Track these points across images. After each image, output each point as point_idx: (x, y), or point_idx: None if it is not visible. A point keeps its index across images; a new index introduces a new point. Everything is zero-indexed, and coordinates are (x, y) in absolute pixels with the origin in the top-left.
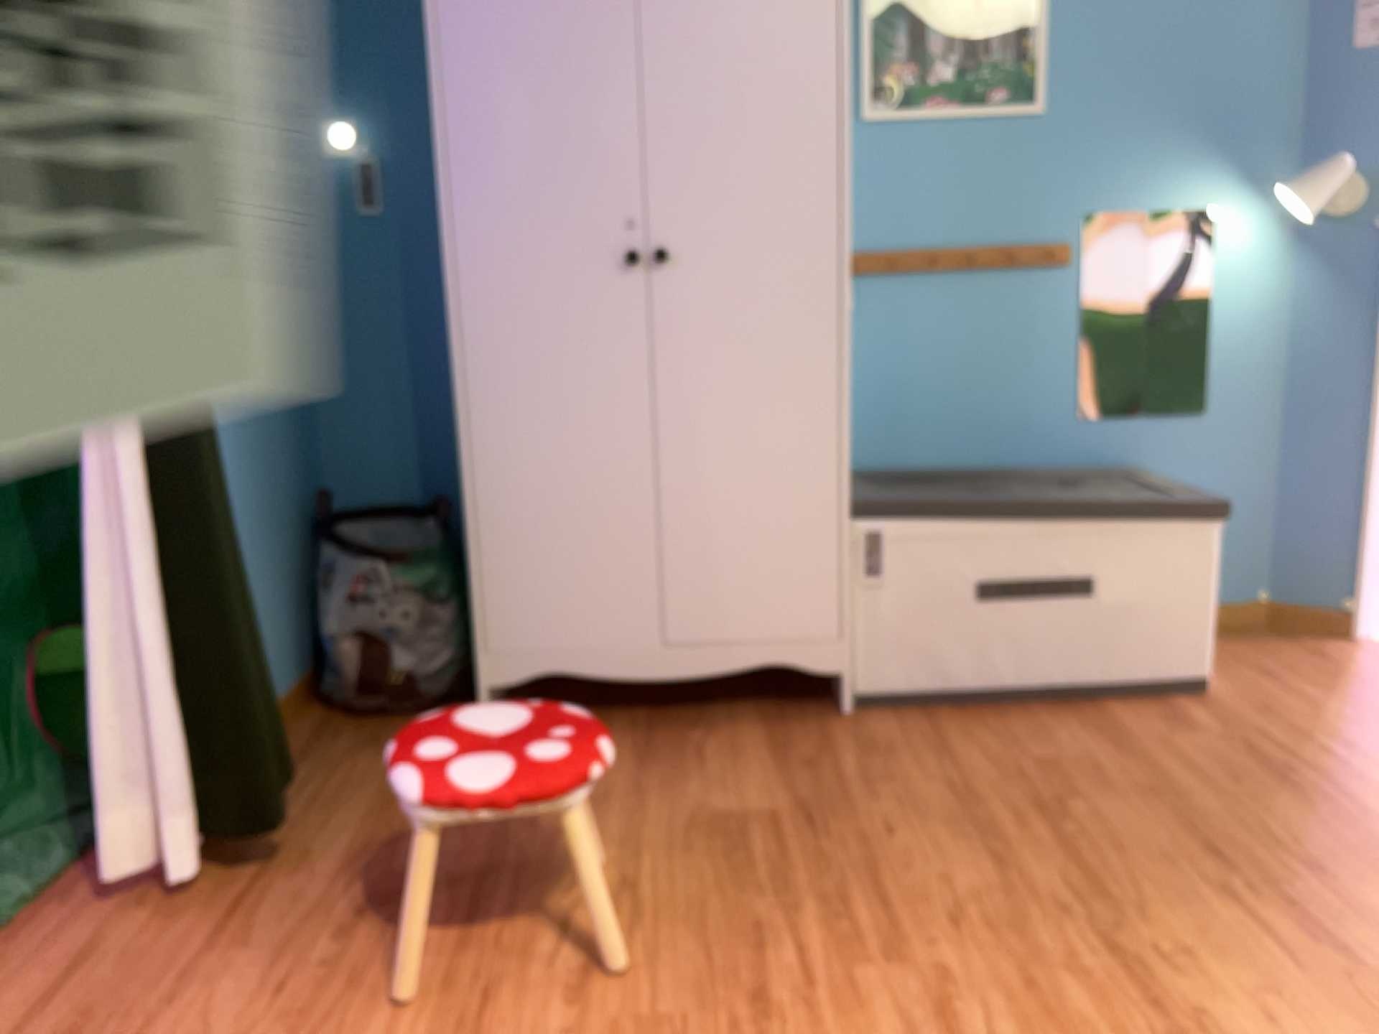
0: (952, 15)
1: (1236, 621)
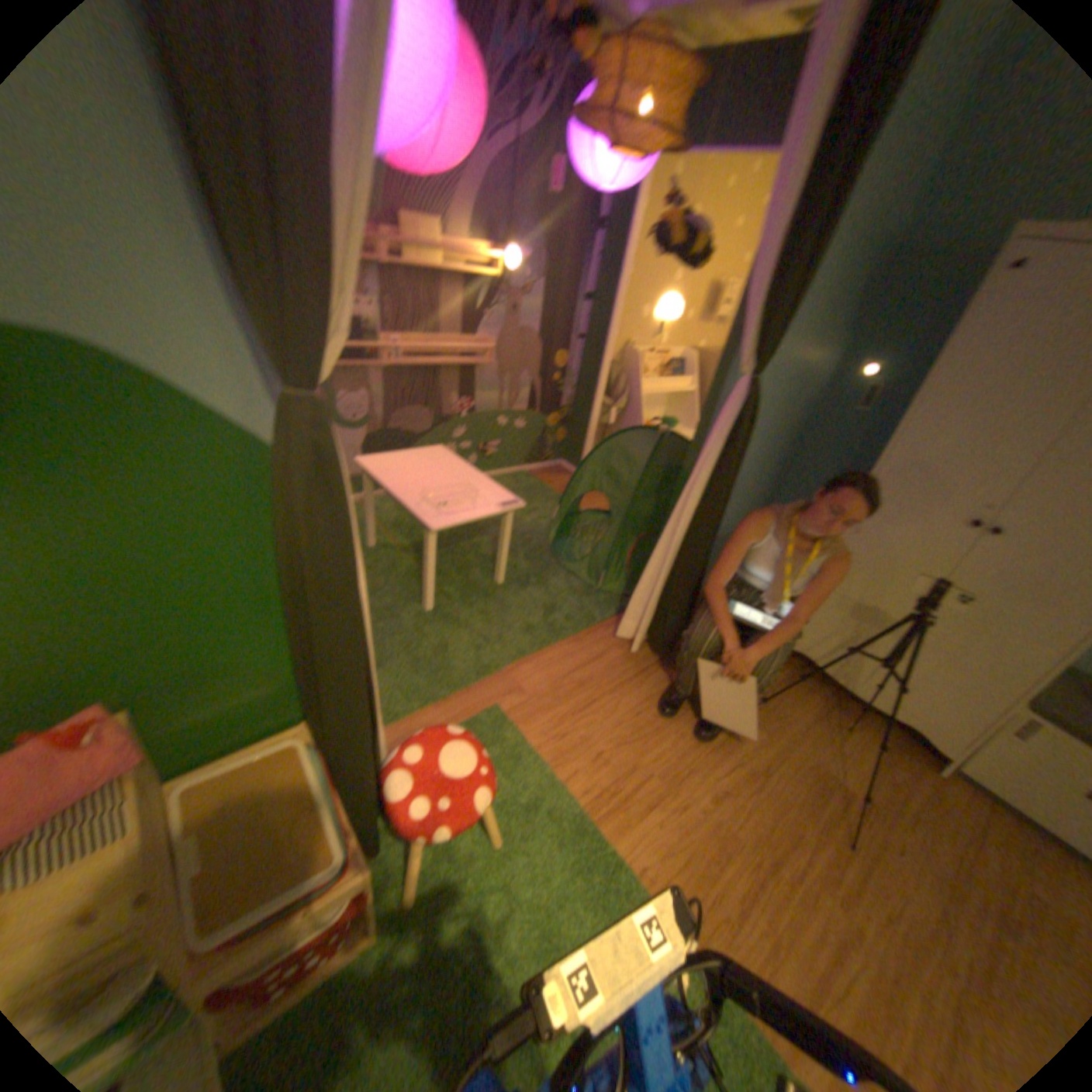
0: None
1: None
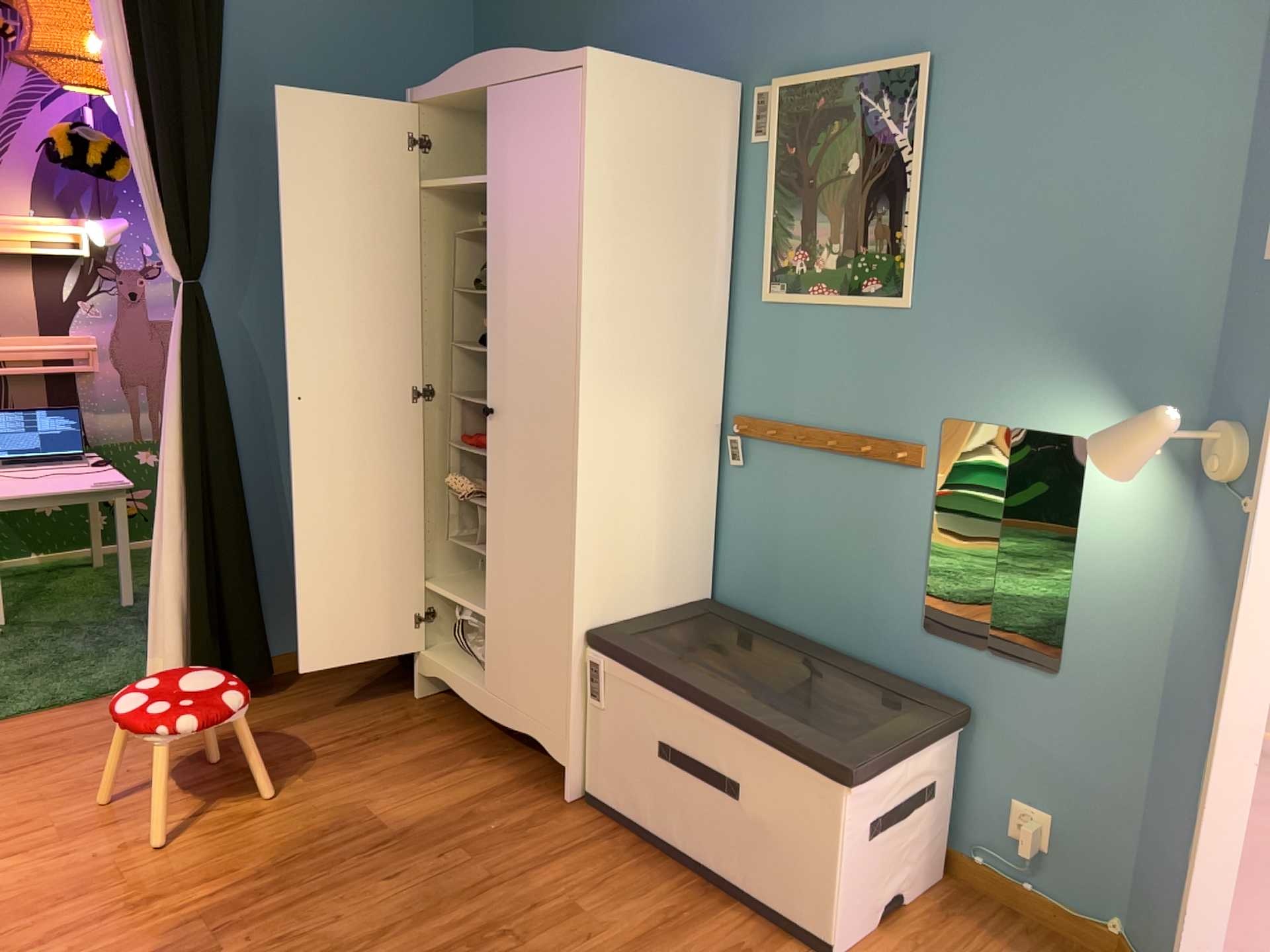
0: (836, 208)
1: (1069, 933)
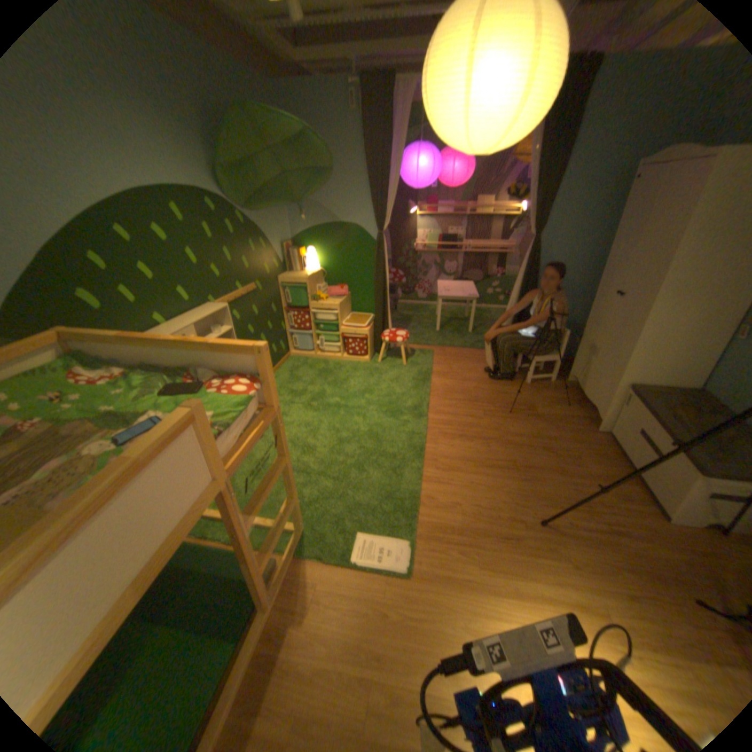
0: None
1: None
